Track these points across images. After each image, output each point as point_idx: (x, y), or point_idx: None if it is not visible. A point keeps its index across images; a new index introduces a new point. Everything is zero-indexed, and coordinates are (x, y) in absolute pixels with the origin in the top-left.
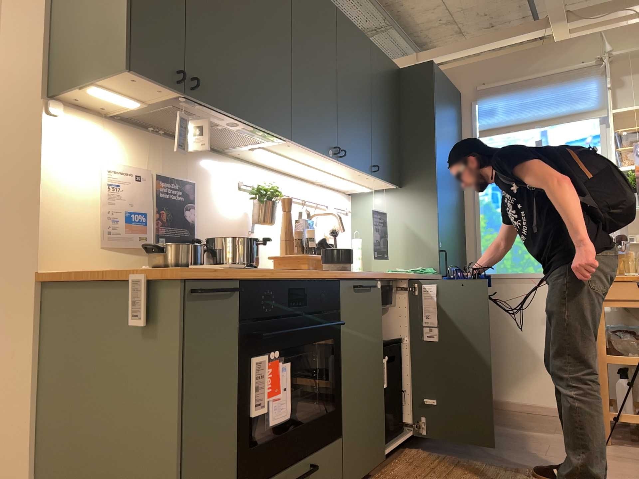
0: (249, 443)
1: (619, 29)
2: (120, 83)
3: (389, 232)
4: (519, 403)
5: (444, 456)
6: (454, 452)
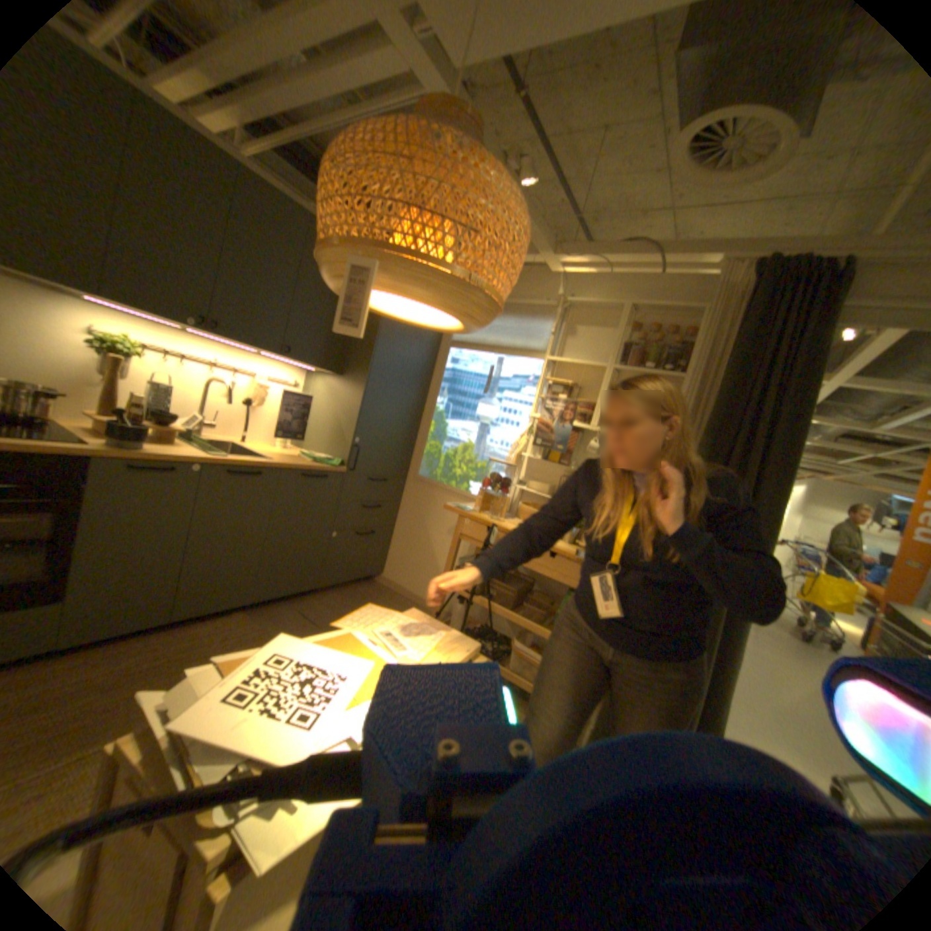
0: None
1: (592, 272)
2: None
3: (321, 414)
4: (411, 591)
5: (261, 627)
6: (279, 625)
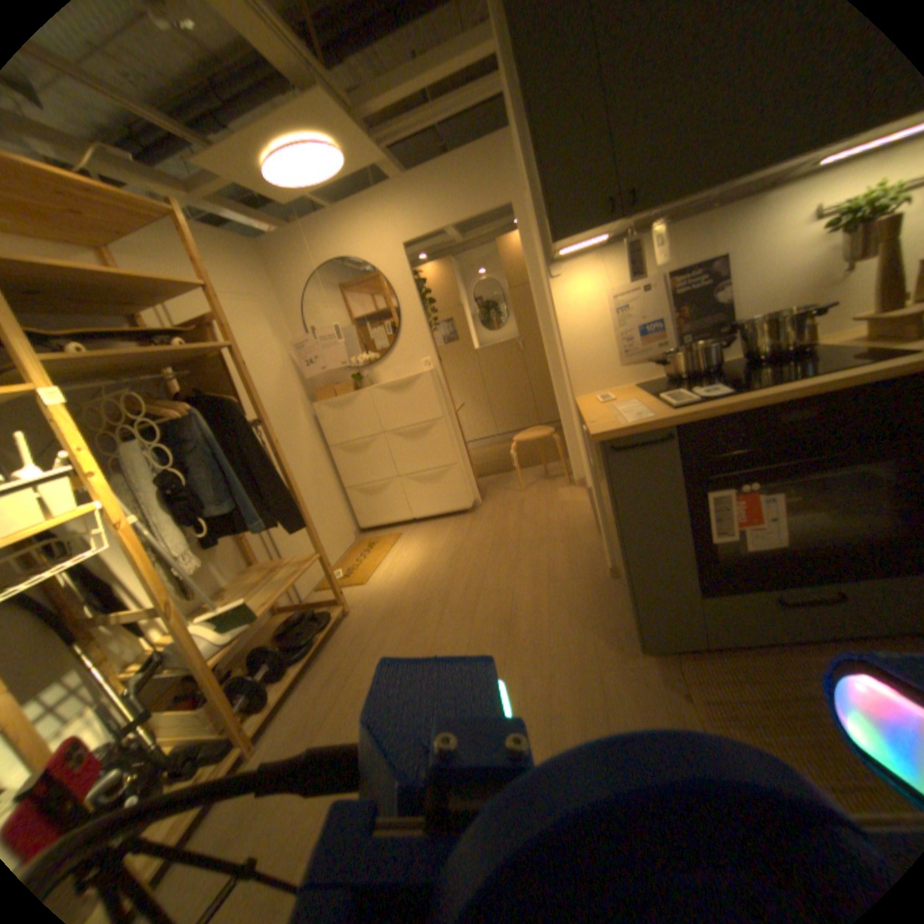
0: (731, 558)
1: None
2: (568, 242)
3: None
4: None
5: None
6: None
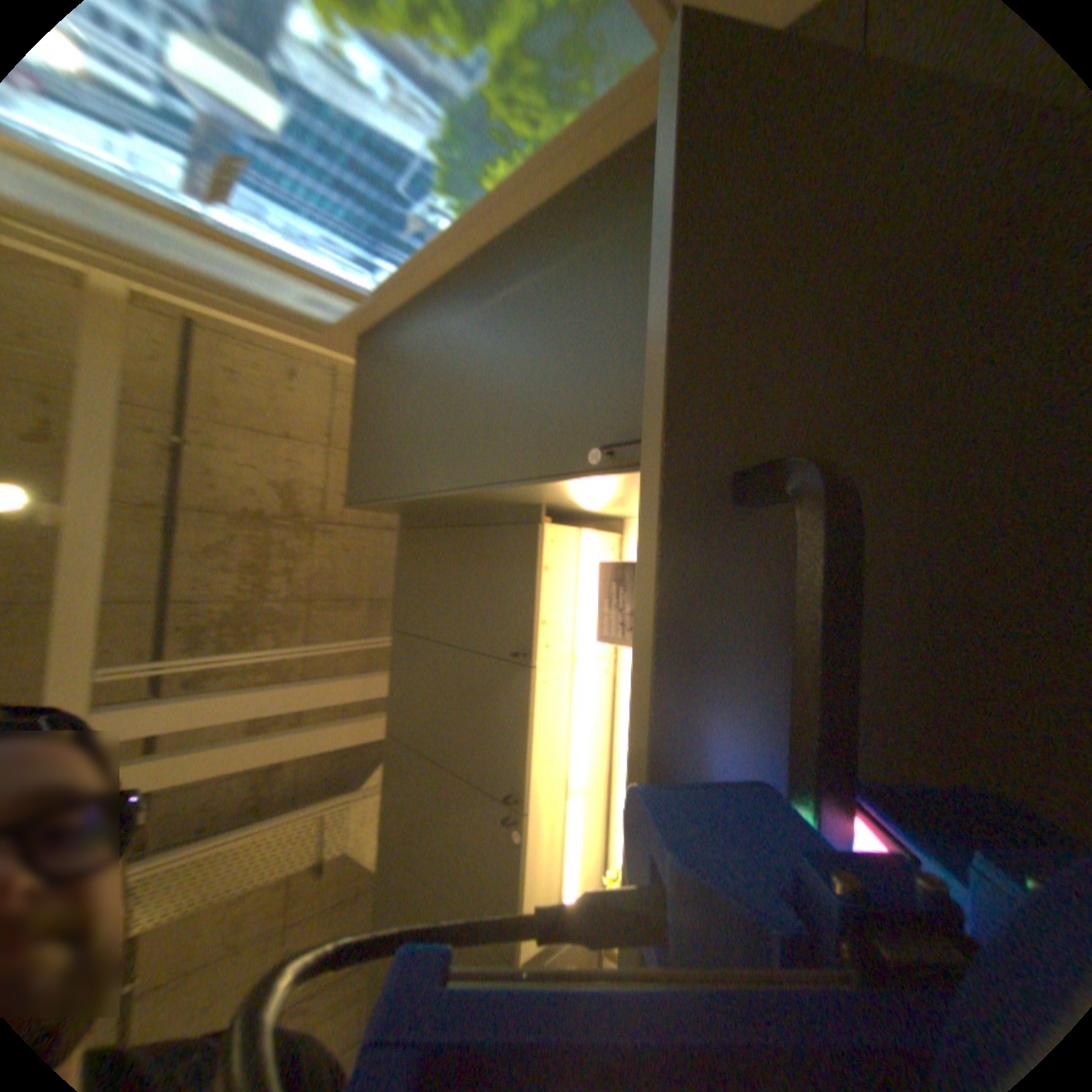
0: None
1: None
2: None
3: None
4: None
5: None
6: None
